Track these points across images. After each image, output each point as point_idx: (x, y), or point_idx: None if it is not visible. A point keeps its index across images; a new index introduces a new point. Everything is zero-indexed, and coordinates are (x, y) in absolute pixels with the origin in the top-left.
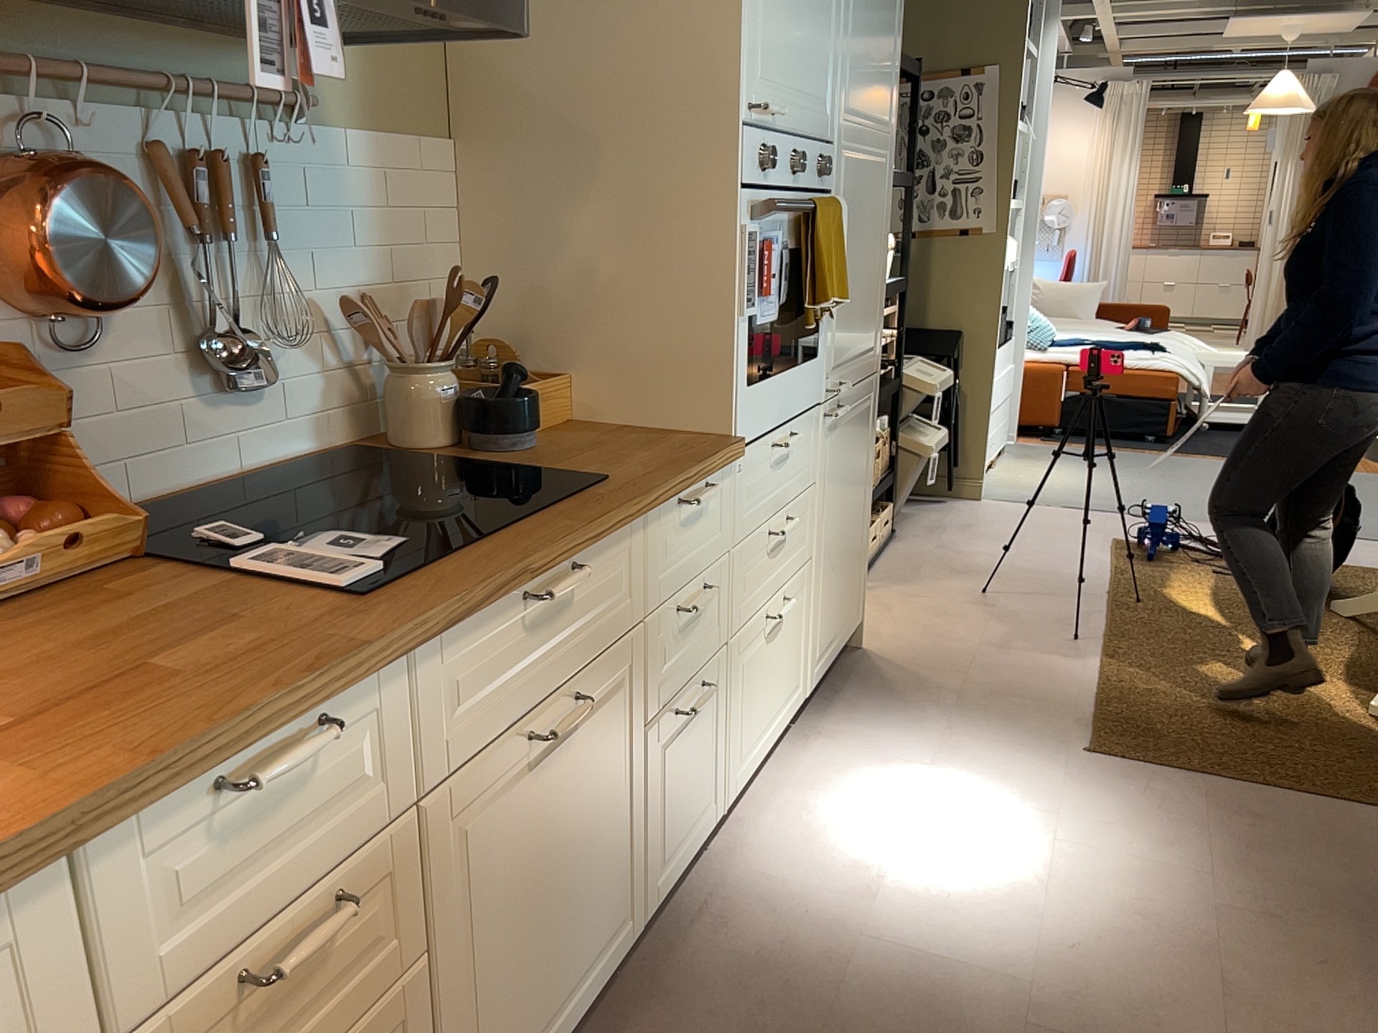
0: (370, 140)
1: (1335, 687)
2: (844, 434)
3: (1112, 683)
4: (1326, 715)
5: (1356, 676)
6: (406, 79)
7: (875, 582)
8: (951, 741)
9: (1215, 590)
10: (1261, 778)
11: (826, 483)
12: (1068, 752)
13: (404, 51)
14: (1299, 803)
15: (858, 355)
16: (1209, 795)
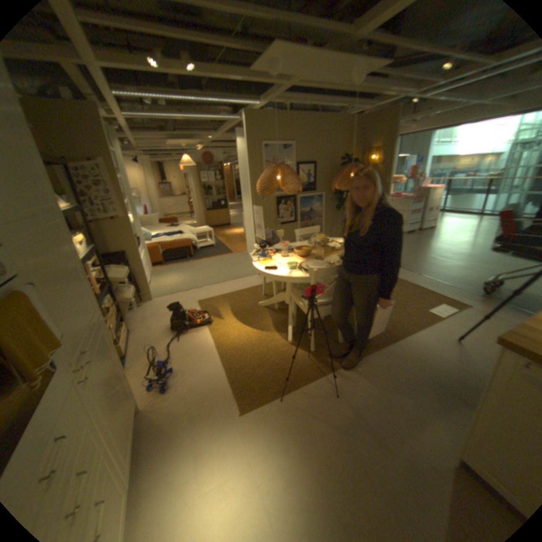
0: None
1: (276, 336)
2: (94, 370)
3: (229, 371)
4: (281, 349)
5: (277, 328)
6: None
7: (130, 365)
8: (196, 451)
9: (232, 311)
10: (286, 390)
11: (94, 407)
12: (235, 422)
13: None
14: (299, 395)
15: (85, 327)
16: (280, 411)
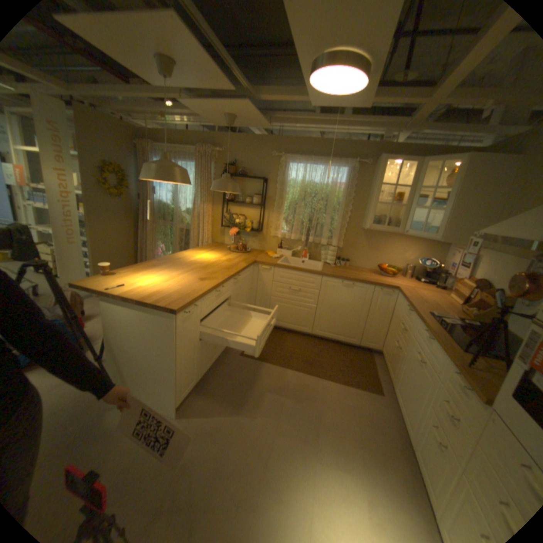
0: None
1: None
2: None
3: None
4: None
5: None
6: None
7: None
8: None
9: None
10: None
11: None
12: None
13: None
14: None
15: None
16: None
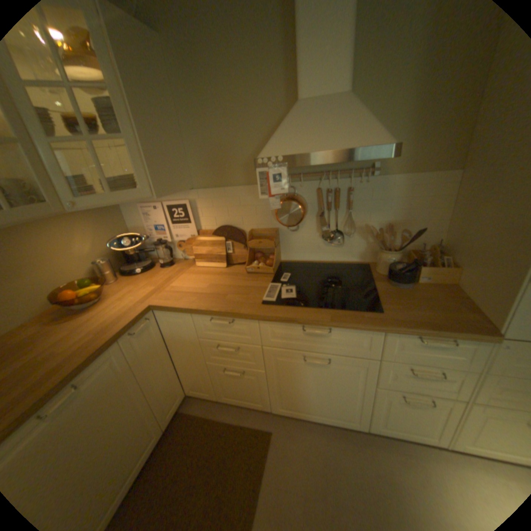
0: (406, 175)
1: None
2: None
3: None
4: None
5: None
6: (437, 149)
7: None
8: None
9: None
10: None
11: None
12: None
13: (439, 138)
14: None
15: None
16: None
